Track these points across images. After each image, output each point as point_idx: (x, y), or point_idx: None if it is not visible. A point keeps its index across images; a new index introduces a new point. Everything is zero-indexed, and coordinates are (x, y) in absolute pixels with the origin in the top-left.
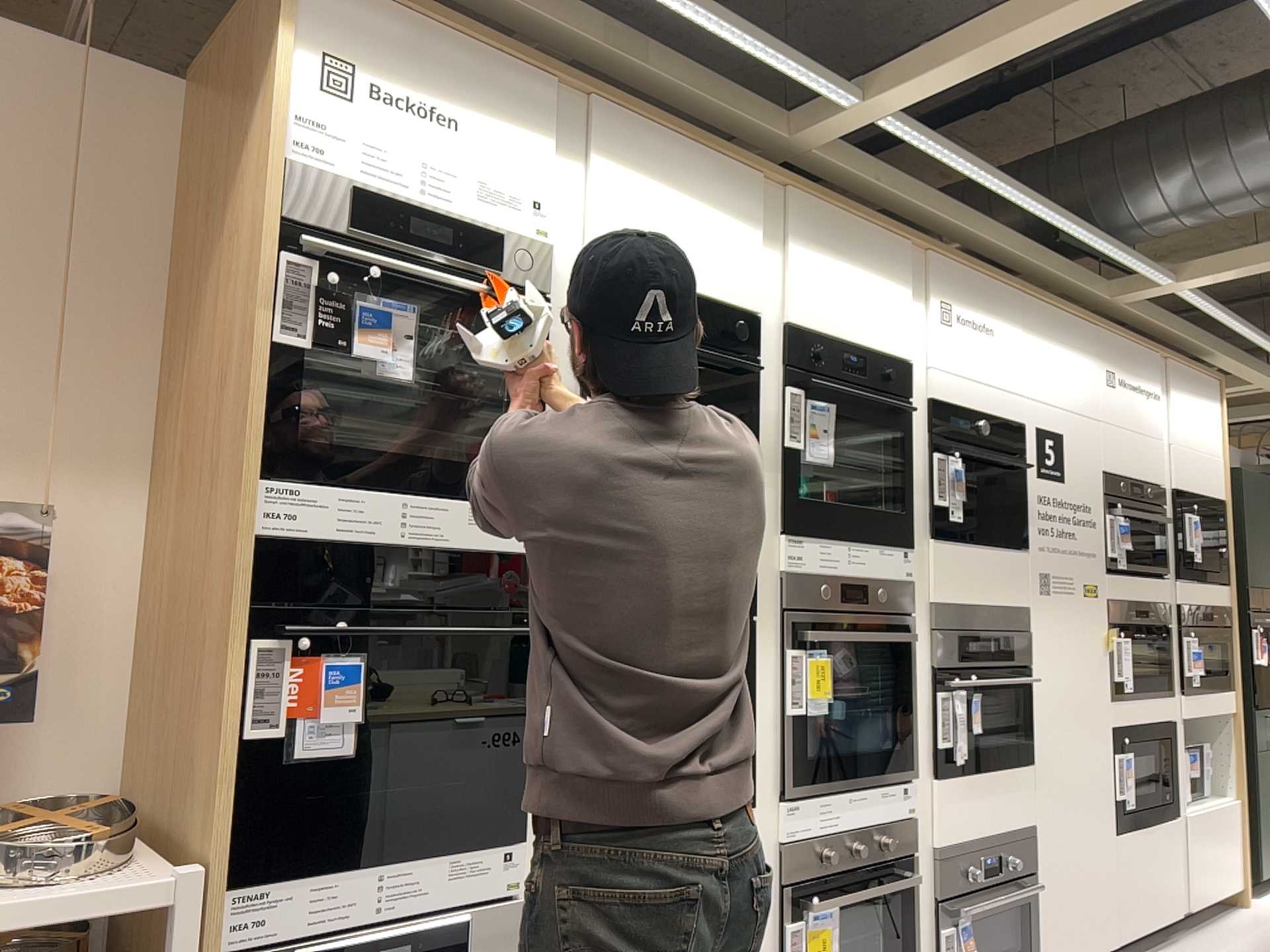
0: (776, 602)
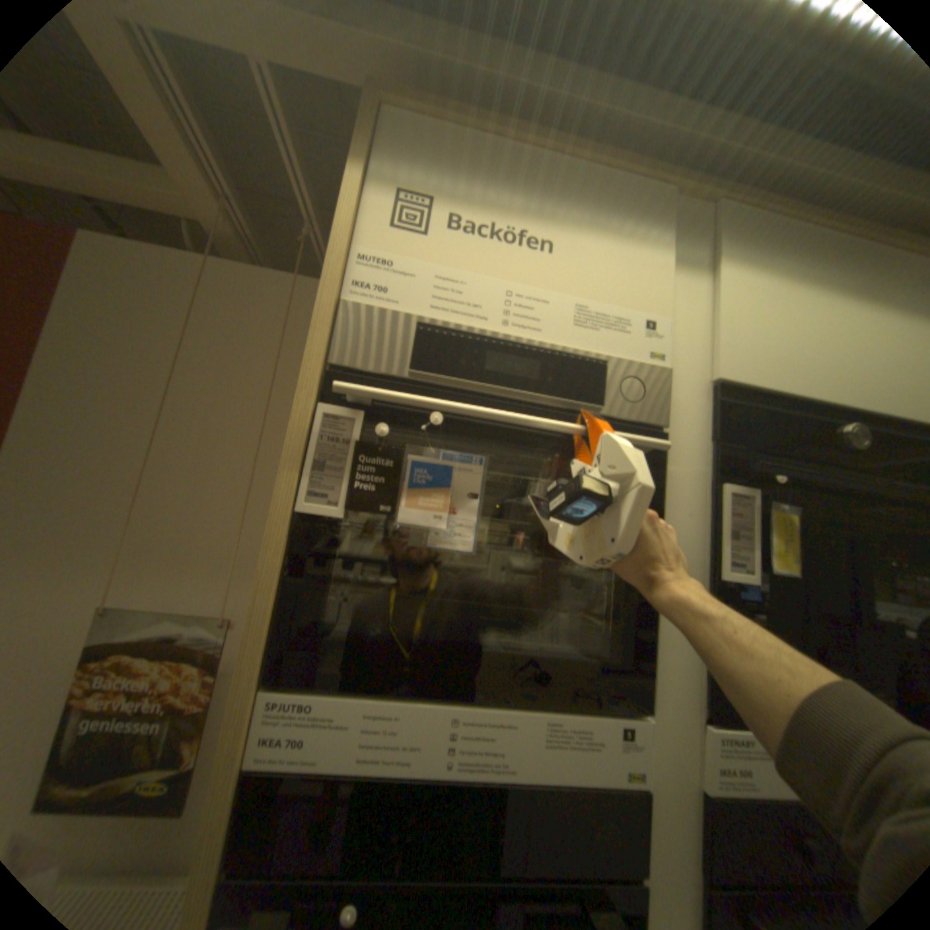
0: None
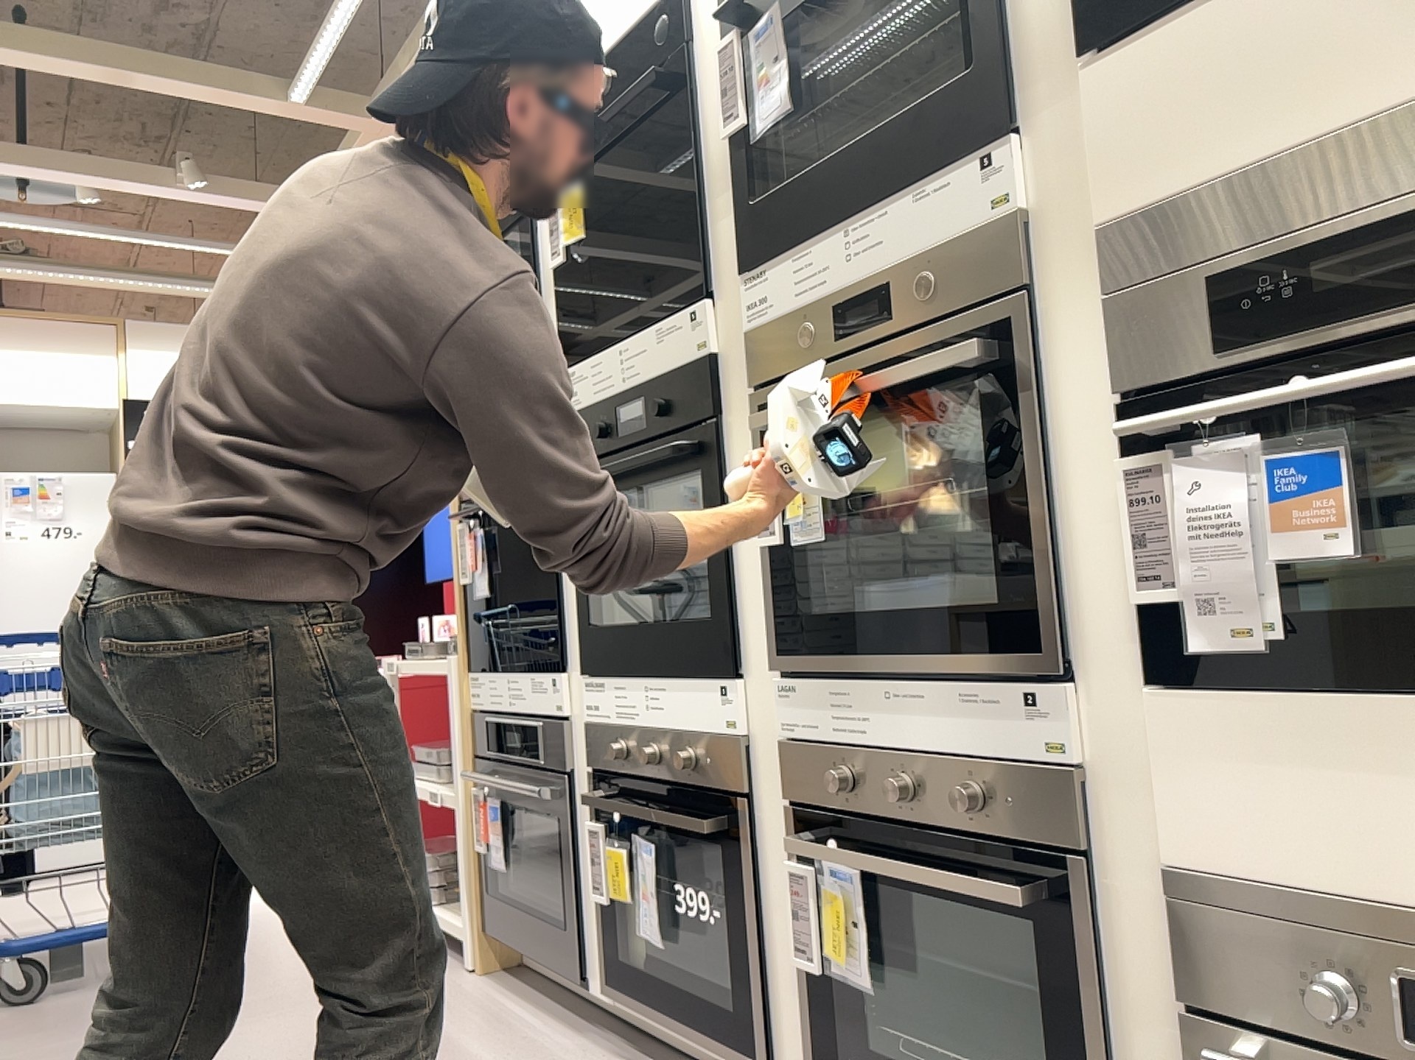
0: (753, 384)
